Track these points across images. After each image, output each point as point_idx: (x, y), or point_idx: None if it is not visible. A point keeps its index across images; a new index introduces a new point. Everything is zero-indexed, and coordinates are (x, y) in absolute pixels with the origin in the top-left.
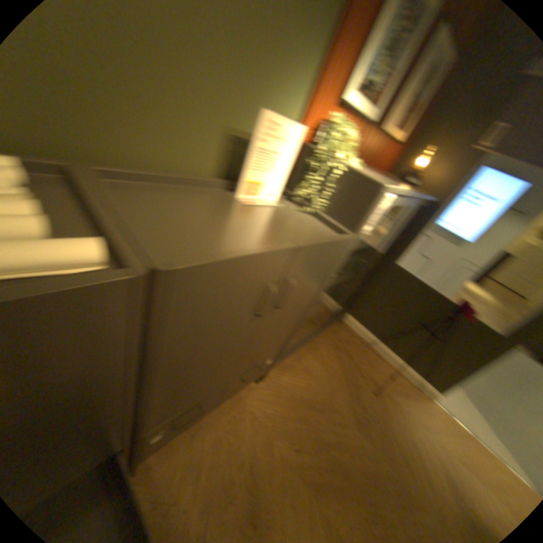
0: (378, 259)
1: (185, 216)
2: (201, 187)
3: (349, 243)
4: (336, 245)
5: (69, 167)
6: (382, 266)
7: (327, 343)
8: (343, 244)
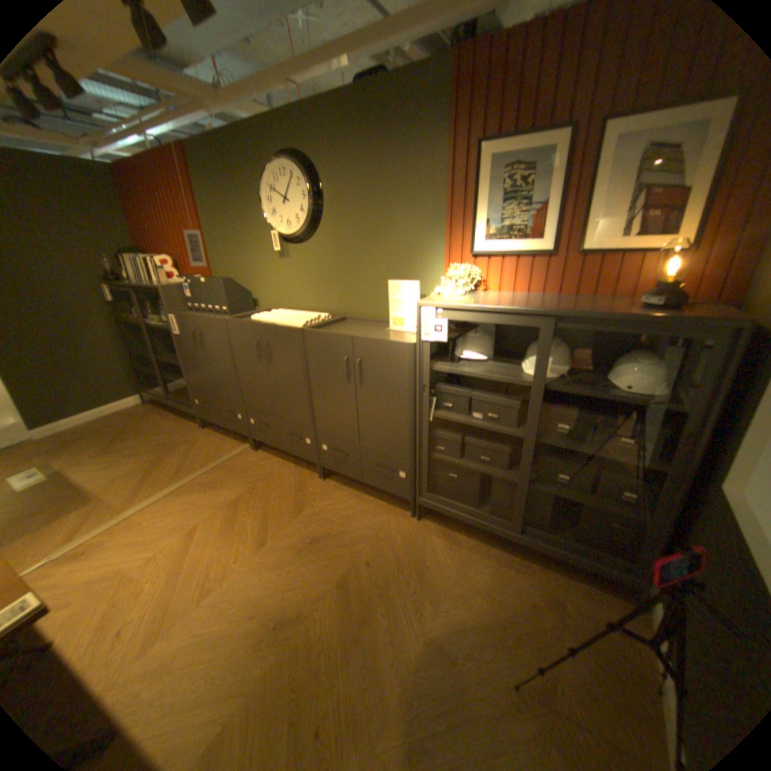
0: (655, 455)
1: (347, 329)
2: (379, 324)
3: (404, 347)
4: (387, 344)
5: (339, 317)
6: (670, 476)
7: (545, 584)
8: (395, 346)
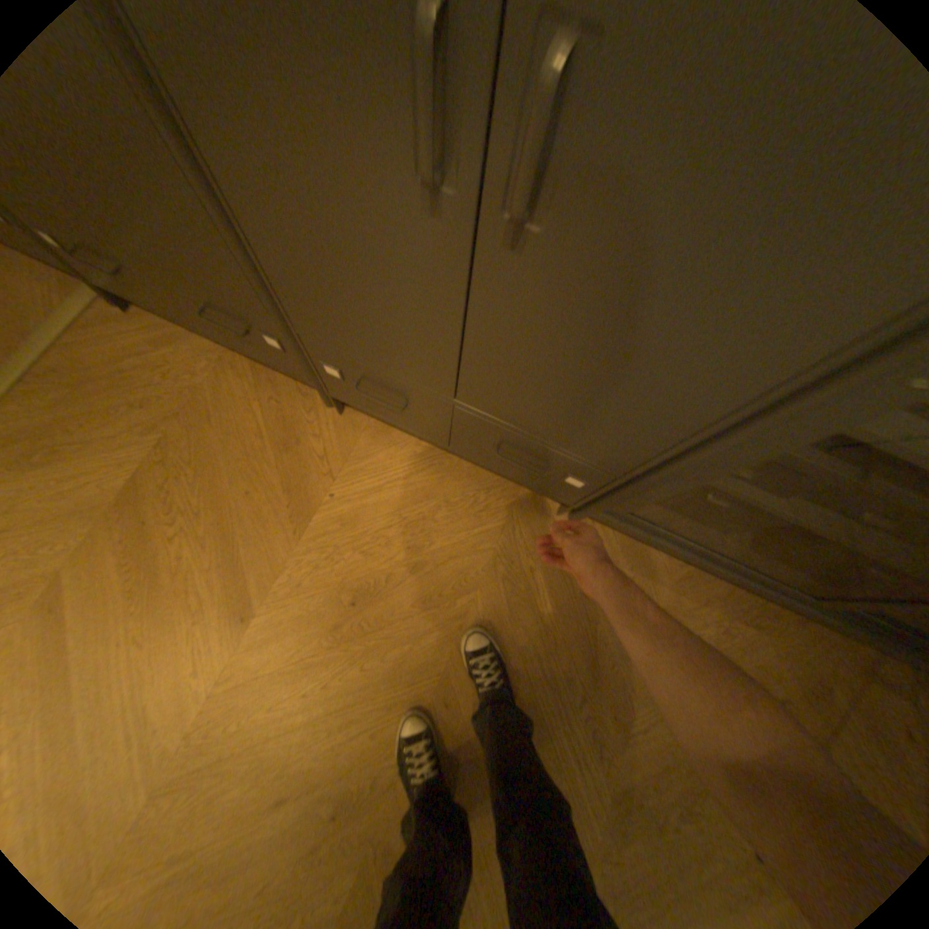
0: None
1: None
2: None
3: None
4: None
5: None
6: None
7: (804, 650)
8: None
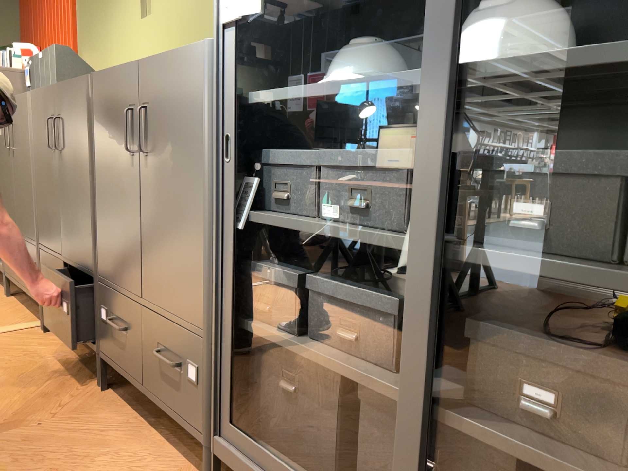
0: None
1: None
2: None
3: (198, 50)
4: (177, 56)
5: None
6: None
7: None
8: (187, 53)
